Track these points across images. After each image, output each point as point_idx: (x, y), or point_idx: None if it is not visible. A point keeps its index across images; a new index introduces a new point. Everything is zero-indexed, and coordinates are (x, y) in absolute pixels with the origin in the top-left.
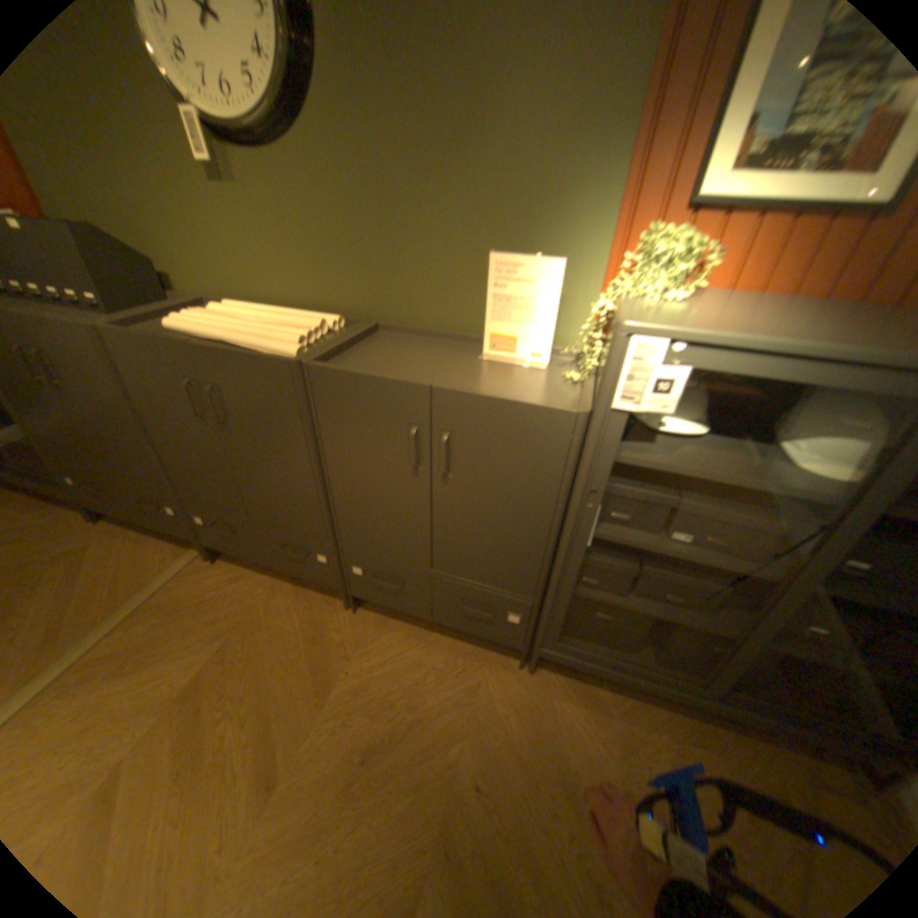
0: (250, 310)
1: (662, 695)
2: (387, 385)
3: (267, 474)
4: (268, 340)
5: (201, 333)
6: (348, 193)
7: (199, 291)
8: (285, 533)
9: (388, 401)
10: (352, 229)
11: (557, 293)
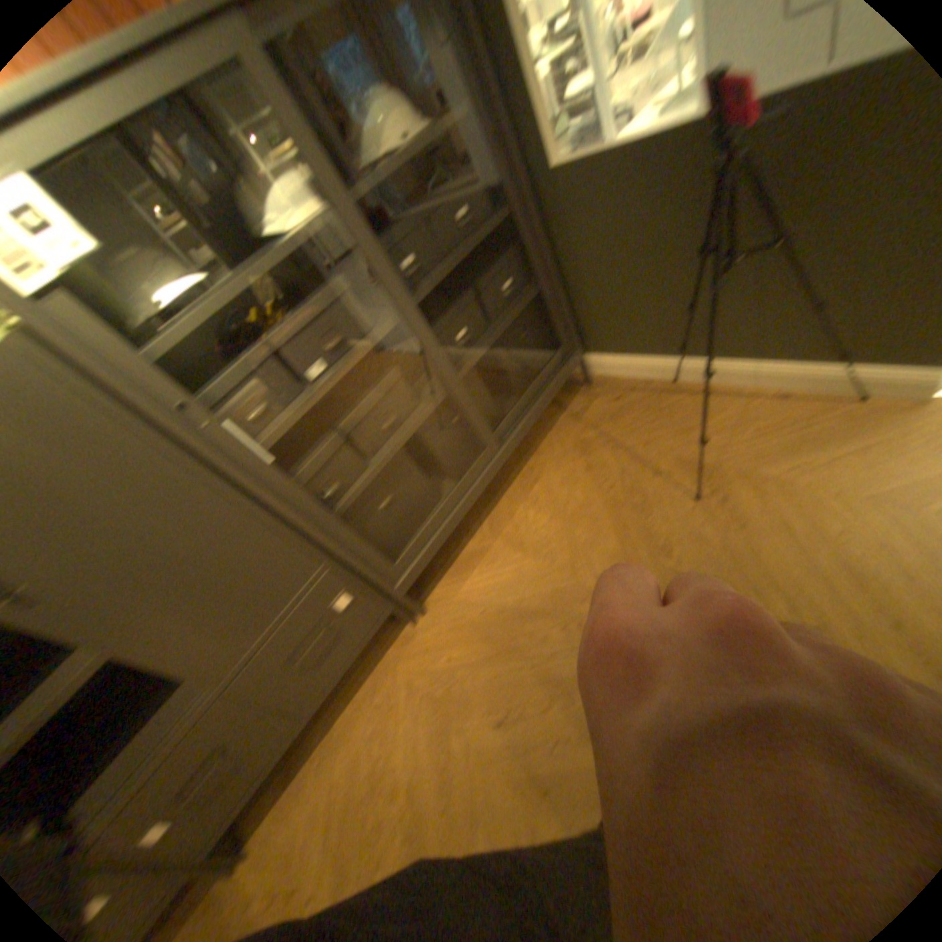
0: None
1: (484, 485)
2: None
3: None
4: None
5: None
6: None
7: None
8: None
9: None
10: None
11: None
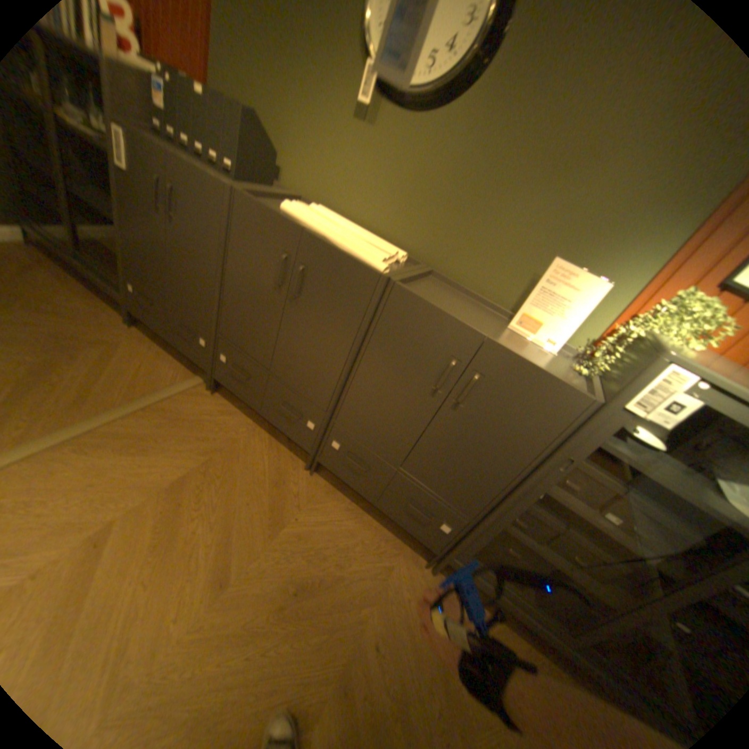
0: (344, 222)
1: (535, 631)
2: (451, 322)
3: (305, 347)
4: (364, 252)
5: (310, 225)
6: (459, 171)
7: (298, 190)
8: (291, 394)
9: (445, 334)
10: (448, 196)
11: (593, 306)
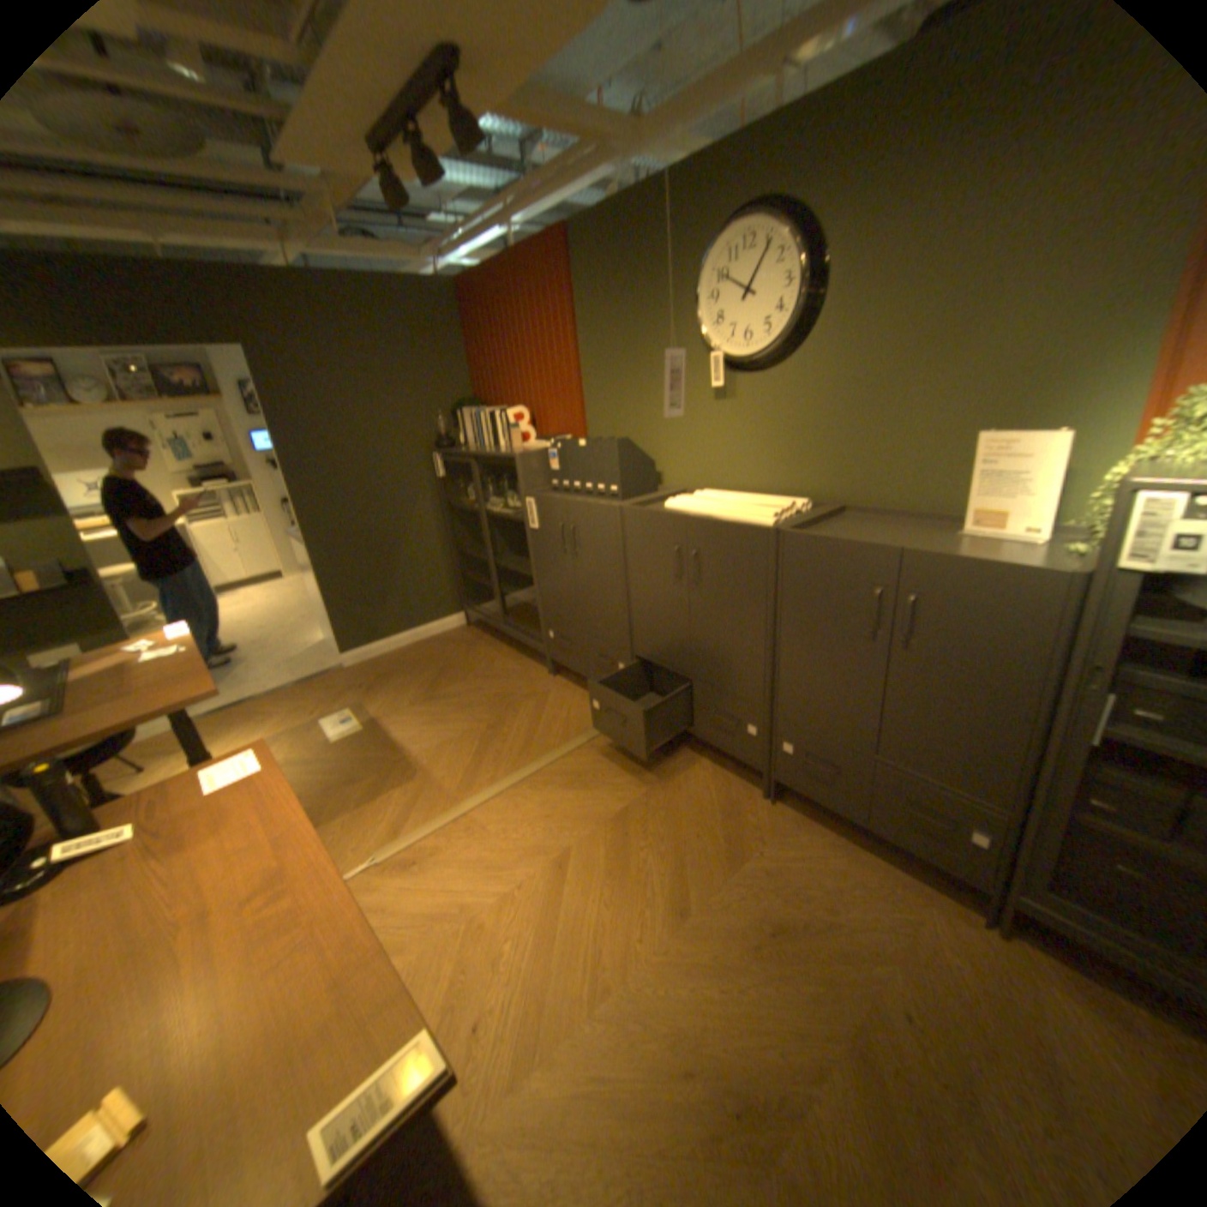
0: (728, 498)
1: None
2: (855, 549)
3: (719, 635)
4: (748, 517)
5: (693, 513)
6: (833, 399)
7: (681, 487)
8: (720, 698)
9: (854, 564)
10: (831, 427)
11: (1060, 467)
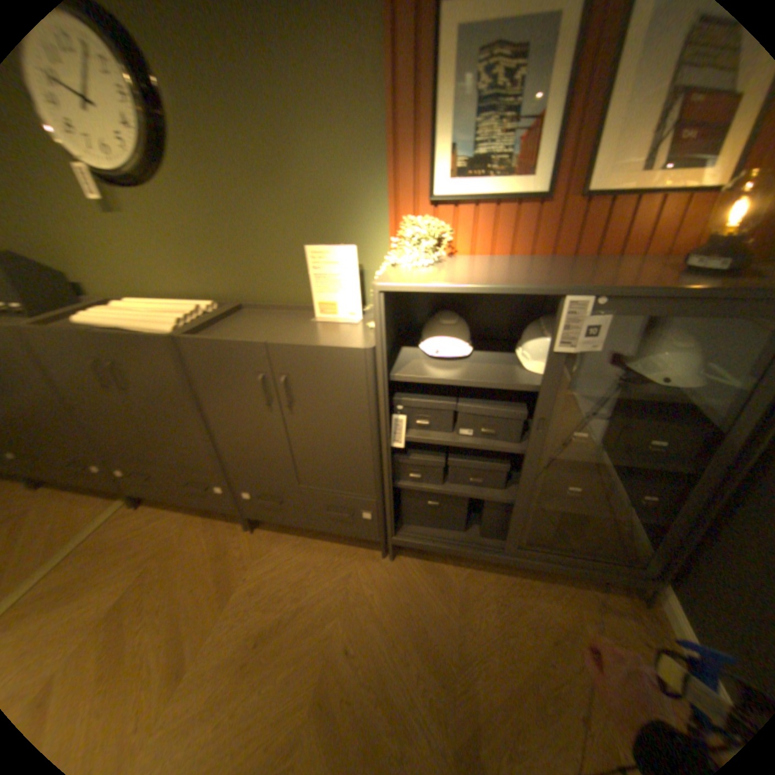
0: (140, 304)
1: (483, 559)
2: (233, 346)
3: (161, 427)
4: (148, 324)
5: (98, 324)
6: (203, 214)
7: (103, 295)
8: (184, 474)
9: (236, 357)
10: (210, 238)
11: (354, 270)
